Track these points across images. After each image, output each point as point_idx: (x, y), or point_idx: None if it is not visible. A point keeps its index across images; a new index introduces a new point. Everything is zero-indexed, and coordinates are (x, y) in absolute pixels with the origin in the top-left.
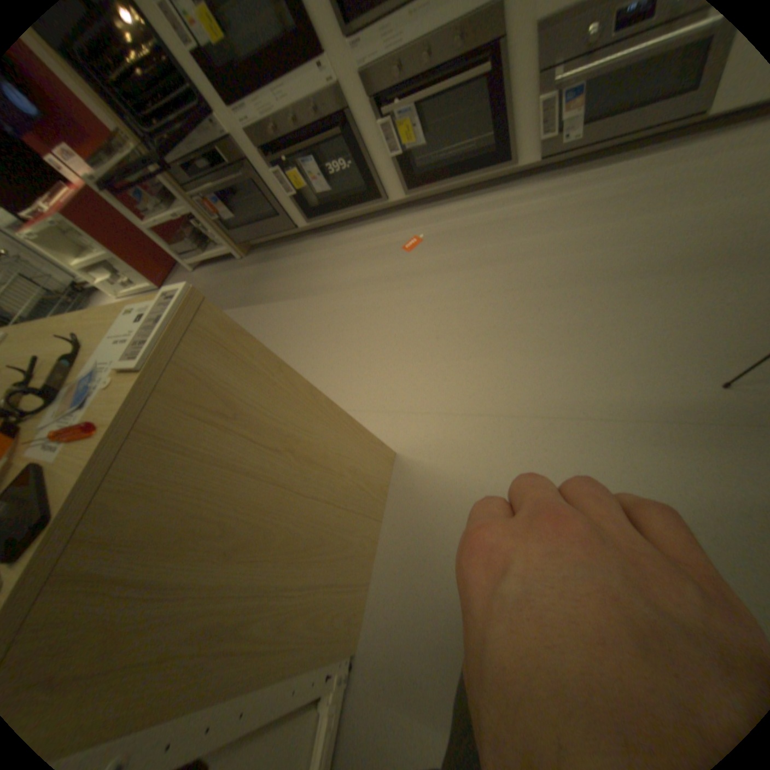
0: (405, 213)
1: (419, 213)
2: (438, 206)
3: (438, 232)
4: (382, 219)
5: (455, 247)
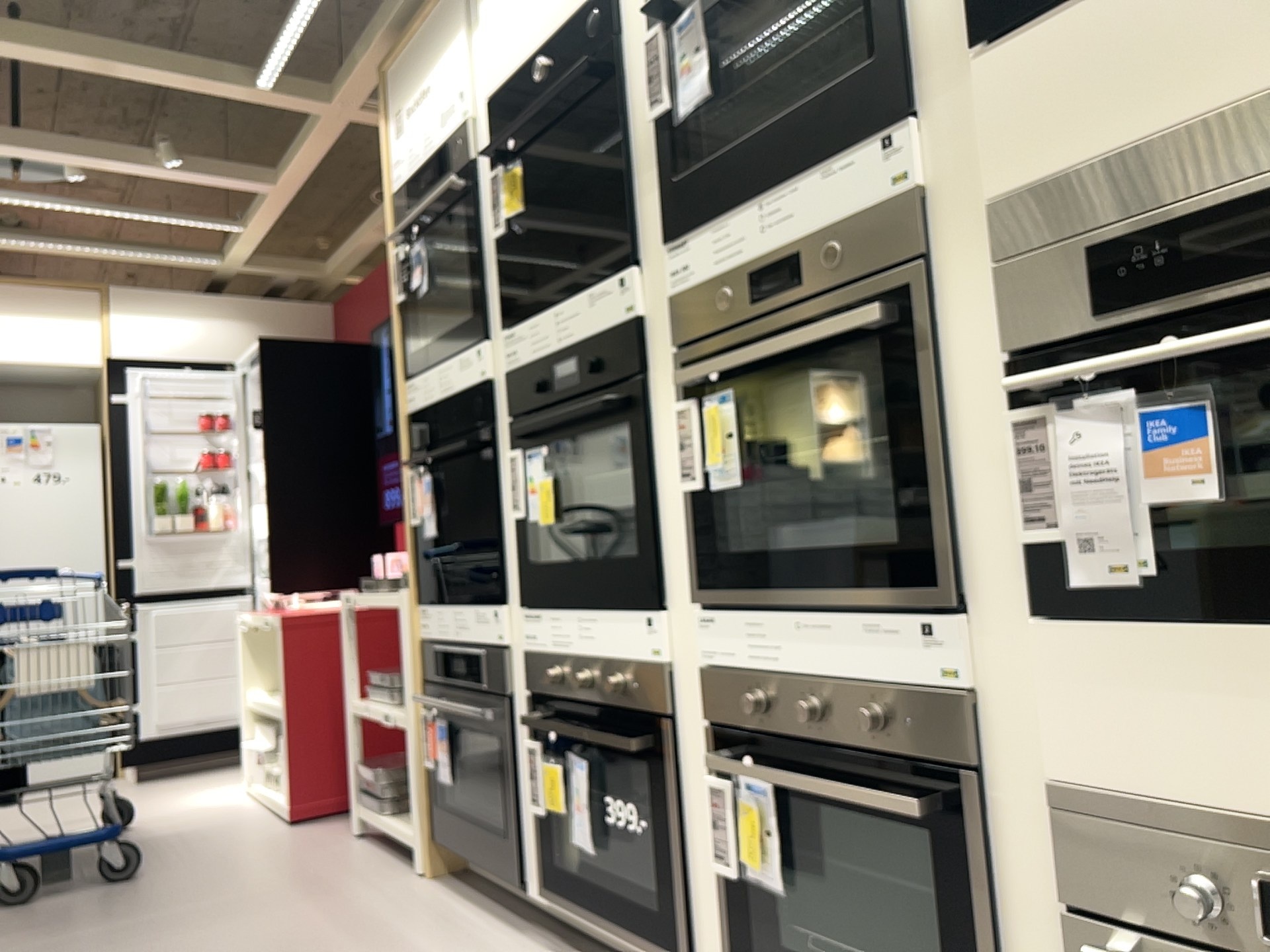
0: None
1: None
2: None
3: None
4: None
5: None
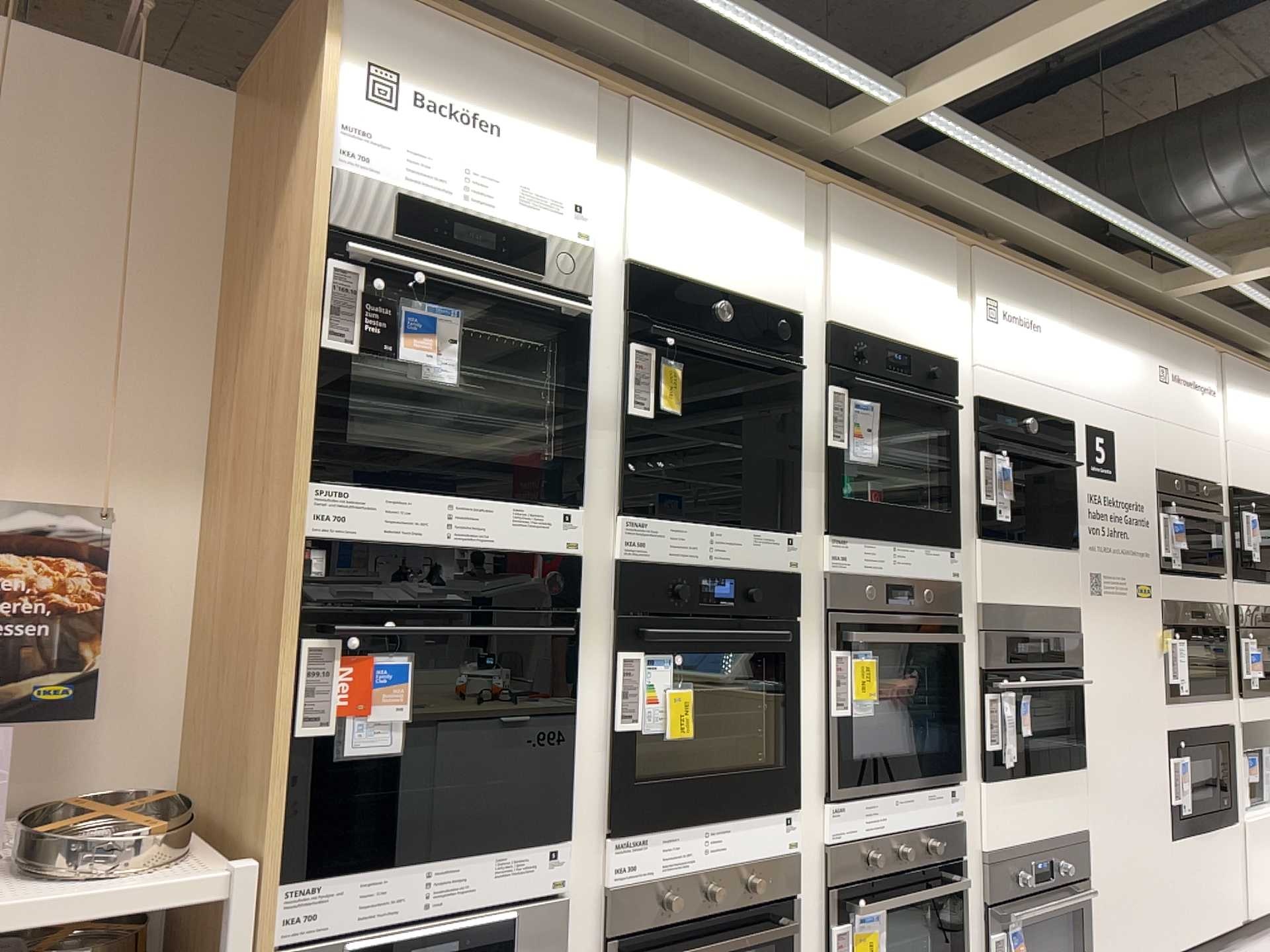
0: None
1: None
2: None
3: None
4: None
5: None
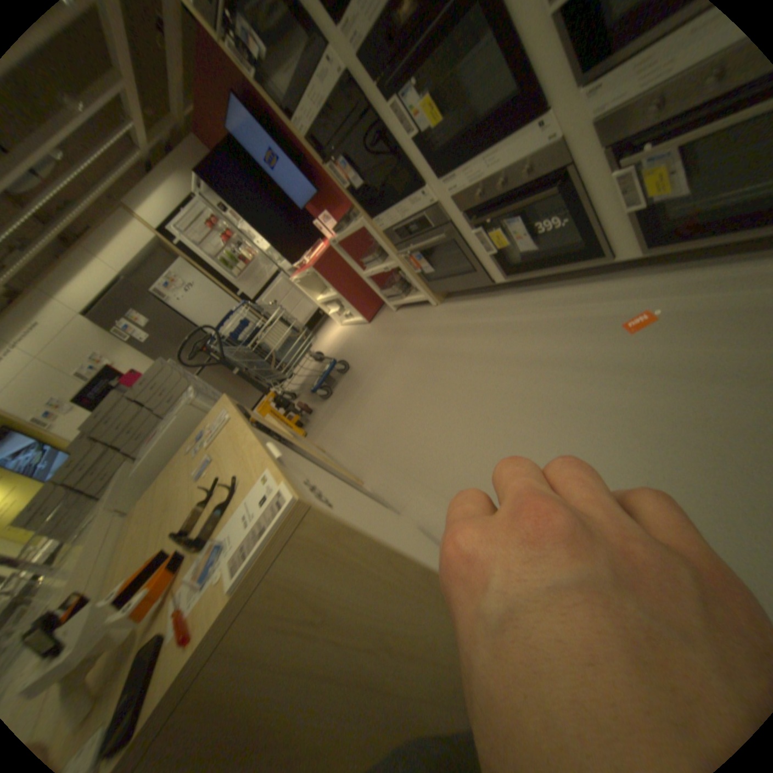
0: (640, 274)
1: (663, 276)
2: (698, 269)
3: (688, 311)
4: (603, 279)
5: (715, 341)
